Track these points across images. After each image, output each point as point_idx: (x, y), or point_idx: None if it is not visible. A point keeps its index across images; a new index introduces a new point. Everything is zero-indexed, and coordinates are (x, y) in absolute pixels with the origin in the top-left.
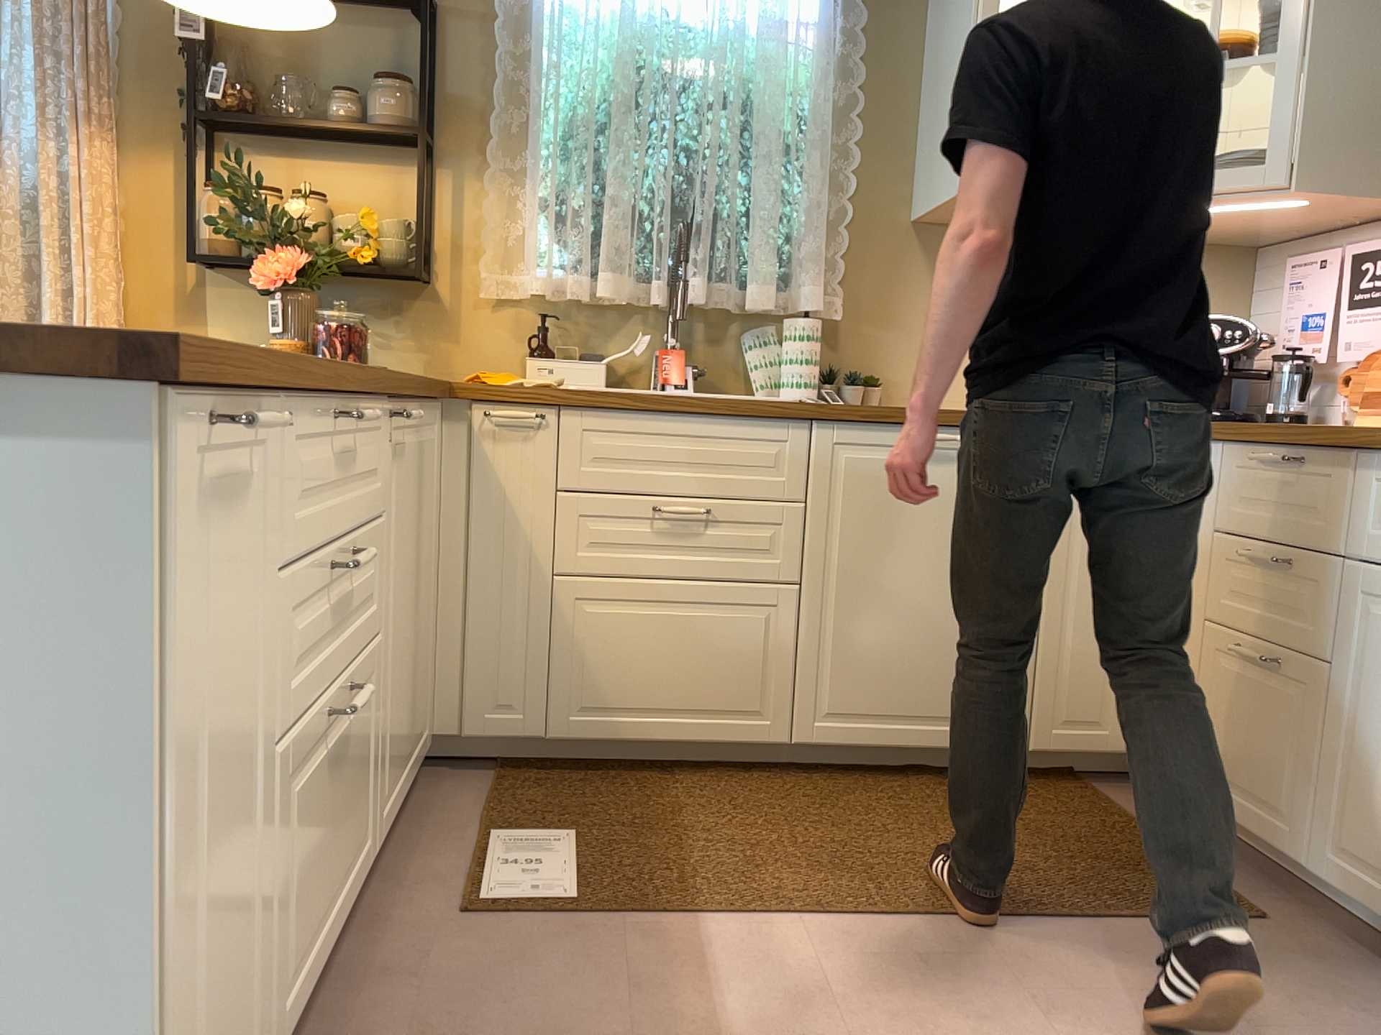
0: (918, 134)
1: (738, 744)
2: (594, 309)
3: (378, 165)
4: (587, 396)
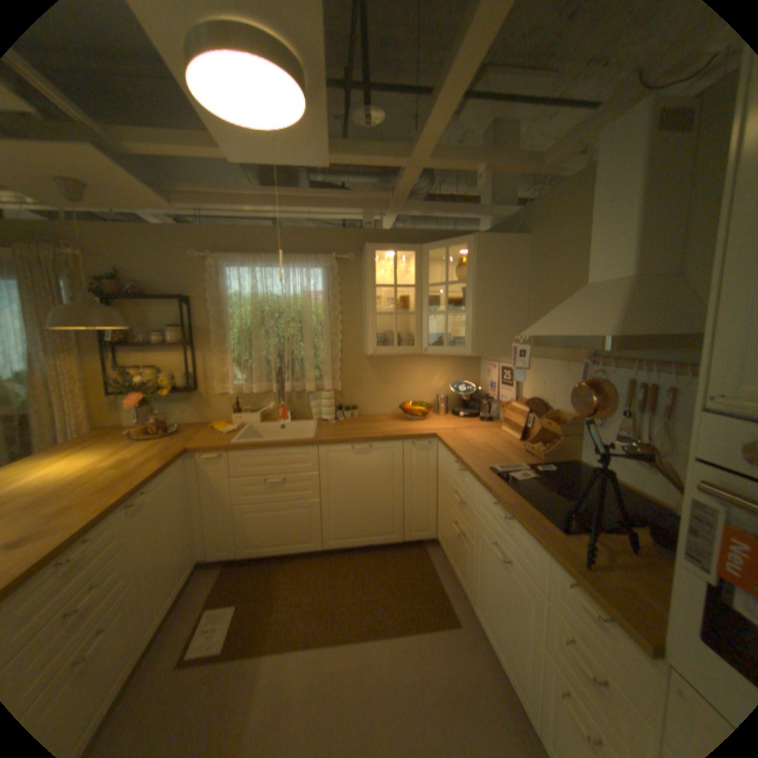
0: (362, 324)
1: (304, 551)
2: (256, 392)
3: (173, 351)
4: (236, 446)
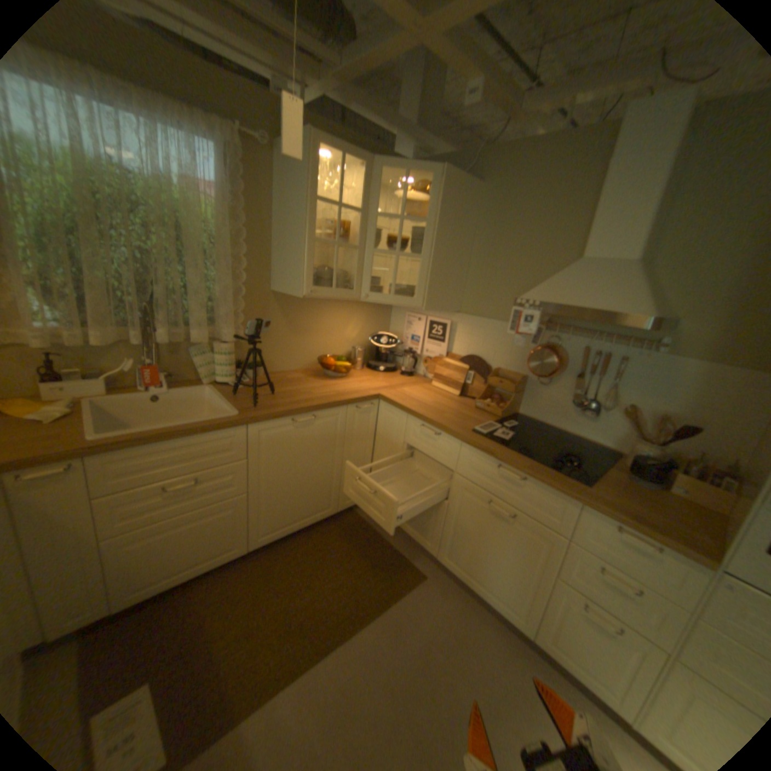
0: (270, 251)
1: (223, 565)
2: (86, 346)
3: None
4: (104, 448)
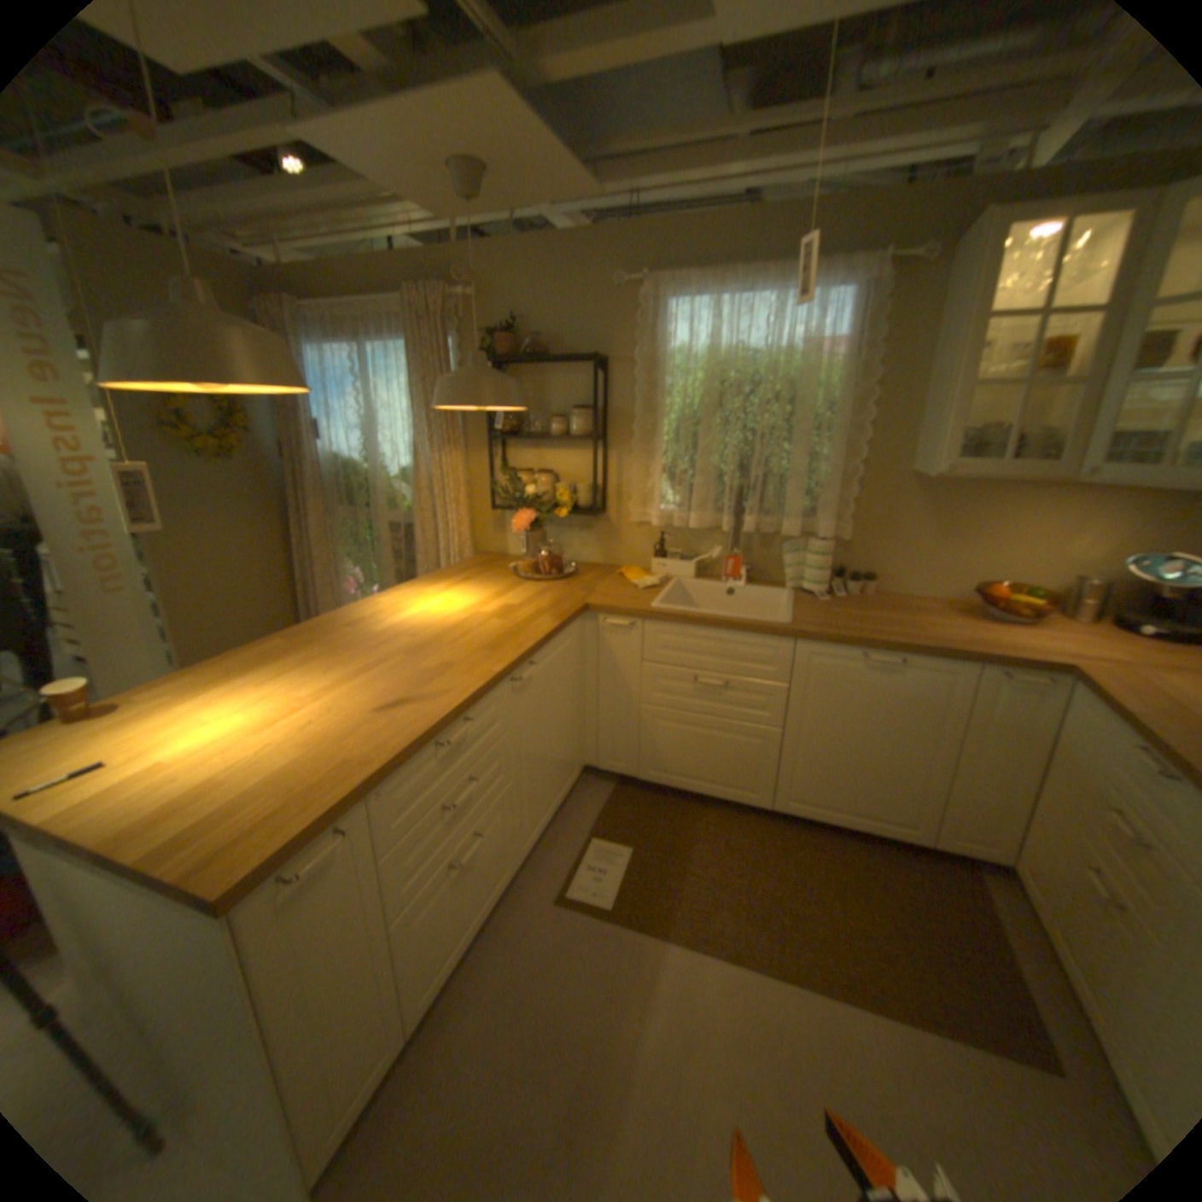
0: (924, 407)
1: (741, 803)
2: (692, 527)
3: (578, 450)
4: (658, 614)
